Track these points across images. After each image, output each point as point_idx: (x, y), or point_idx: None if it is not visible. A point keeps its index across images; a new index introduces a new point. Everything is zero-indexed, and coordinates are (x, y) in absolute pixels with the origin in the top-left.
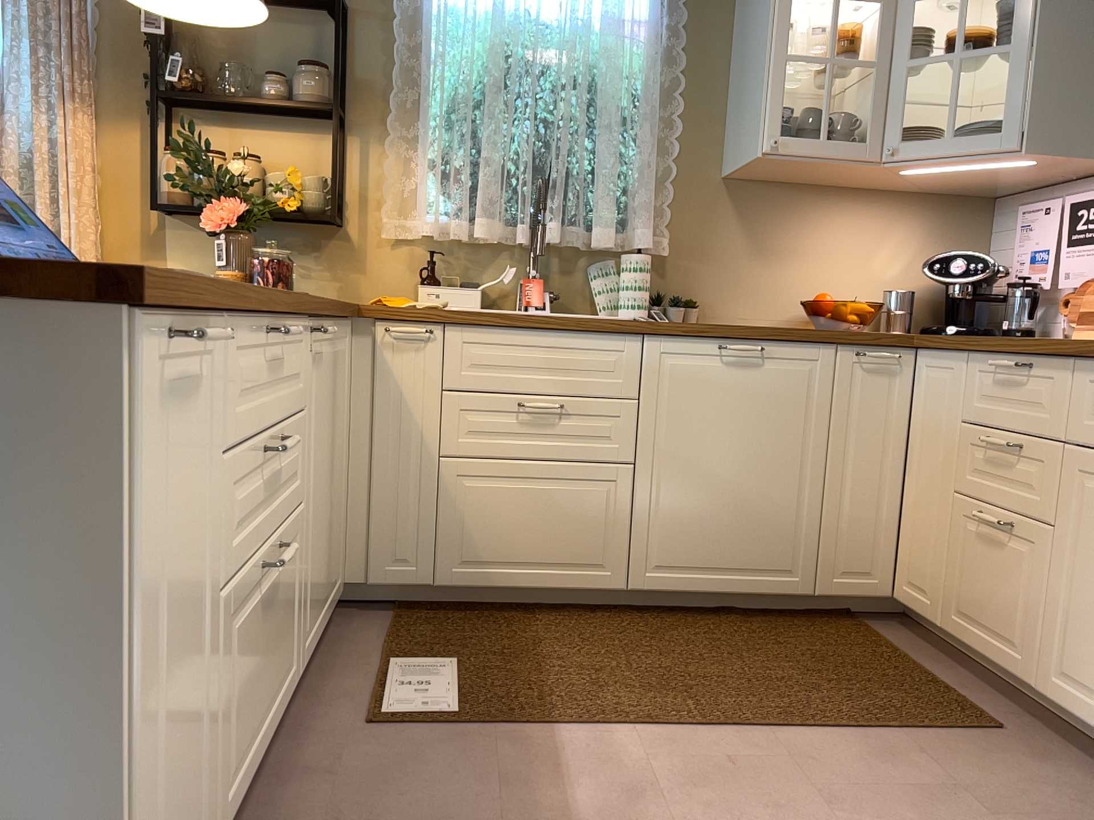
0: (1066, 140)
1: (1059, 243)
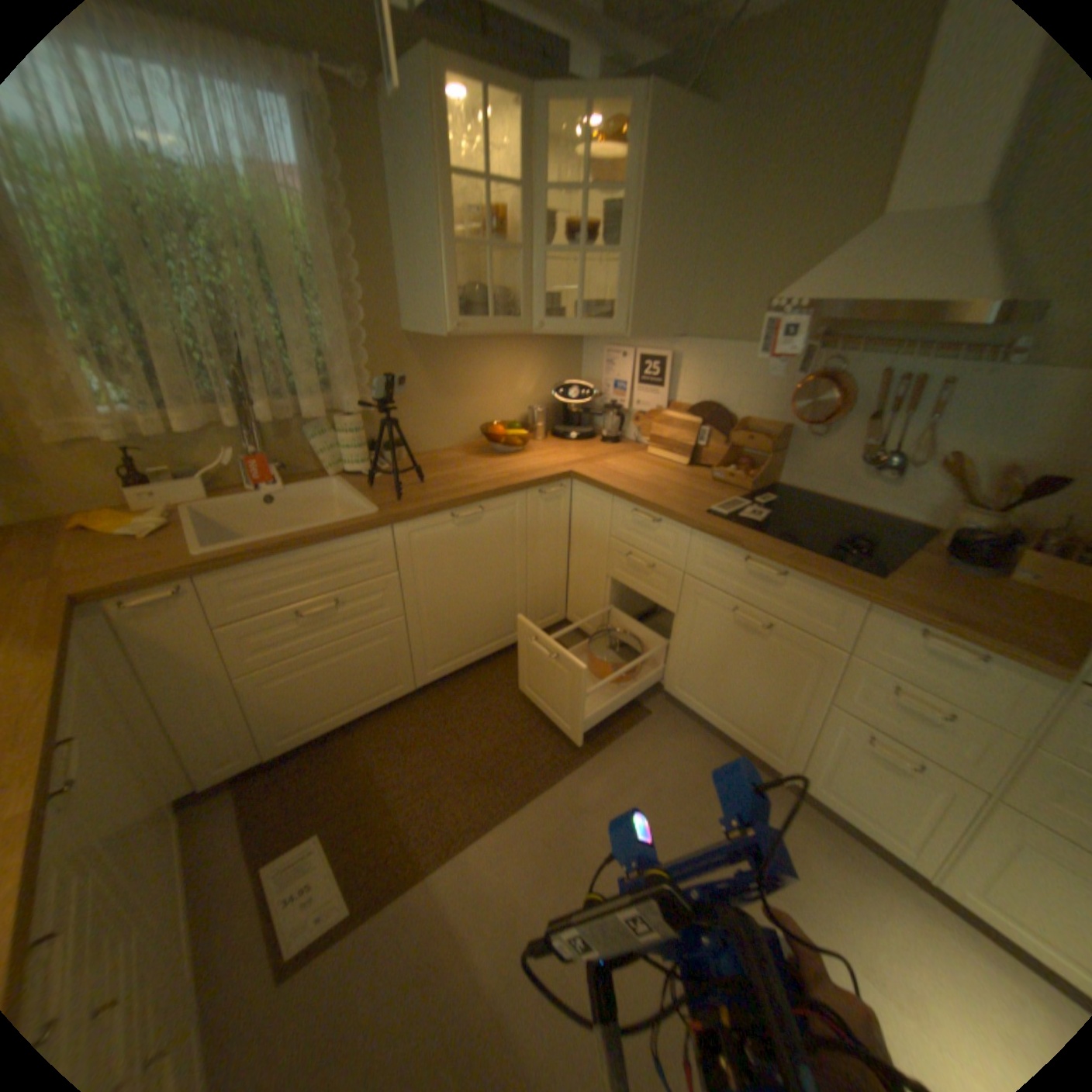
0: (648, 326)
1: (627, 375)
